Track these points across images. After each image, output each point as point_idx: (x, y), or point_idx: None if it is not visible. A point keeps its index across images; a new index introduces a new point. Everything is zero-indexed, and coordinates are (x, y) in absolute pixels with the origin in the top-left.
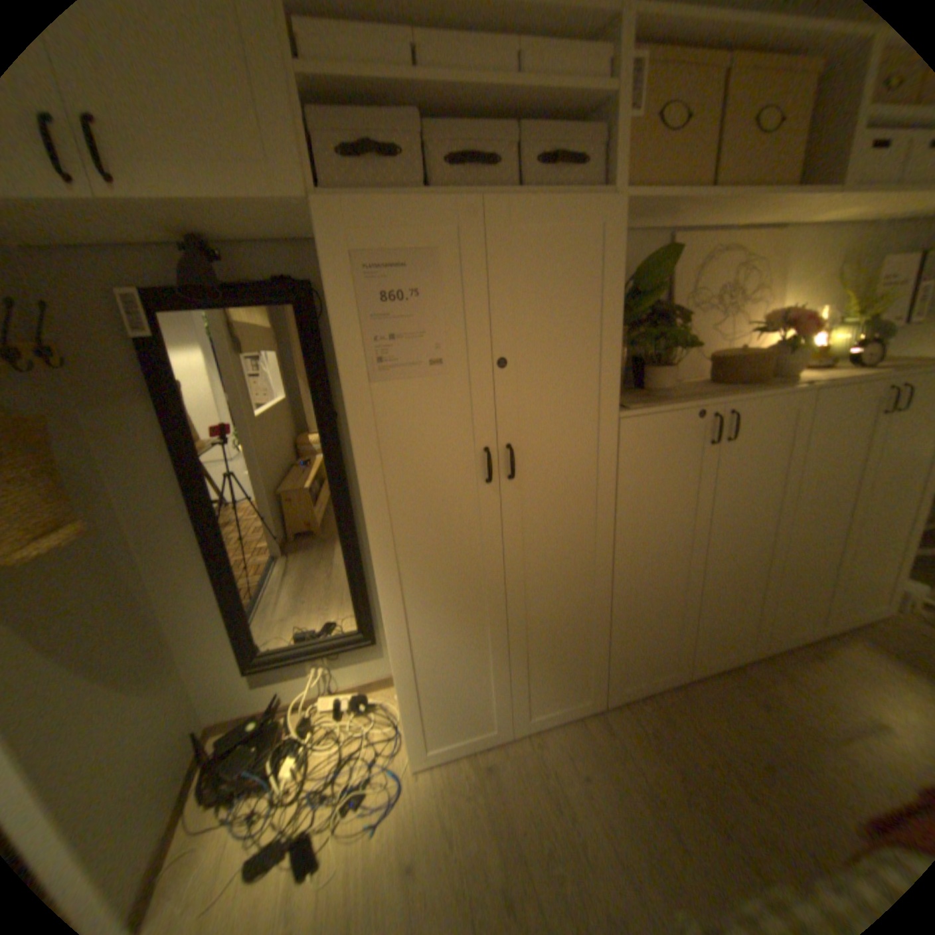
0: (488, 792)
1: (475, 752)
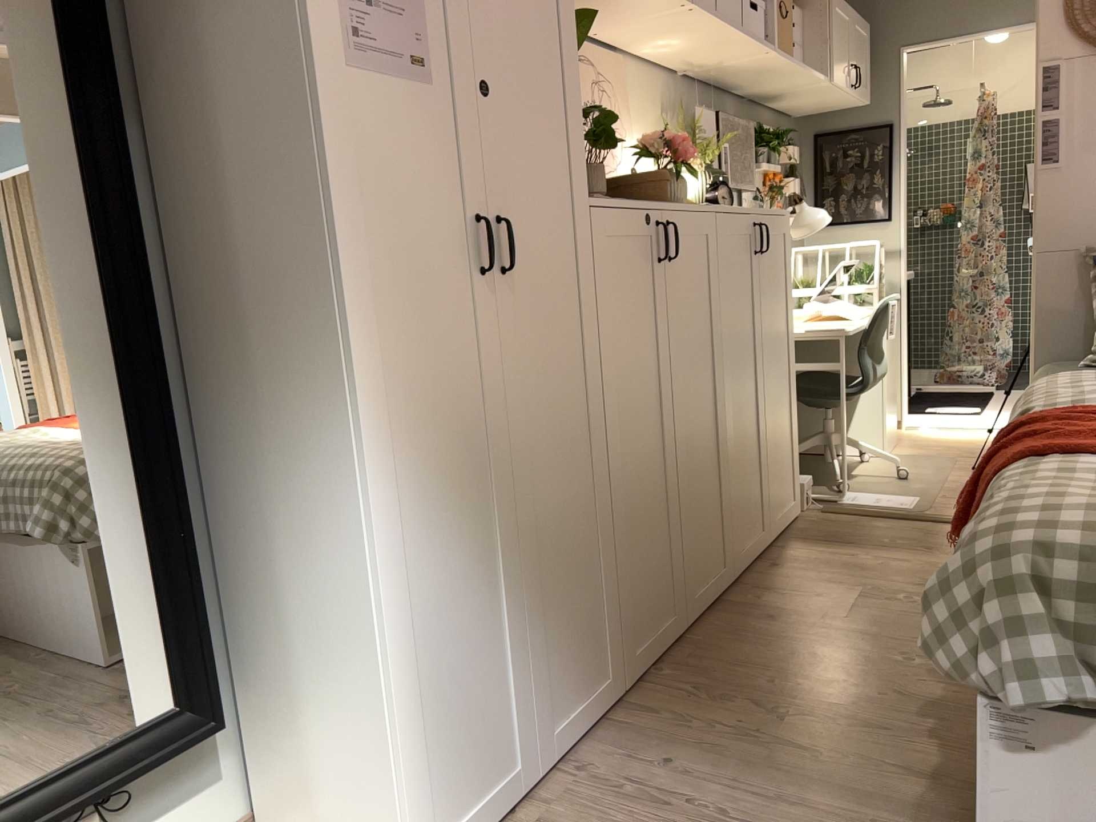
0: None
1: None
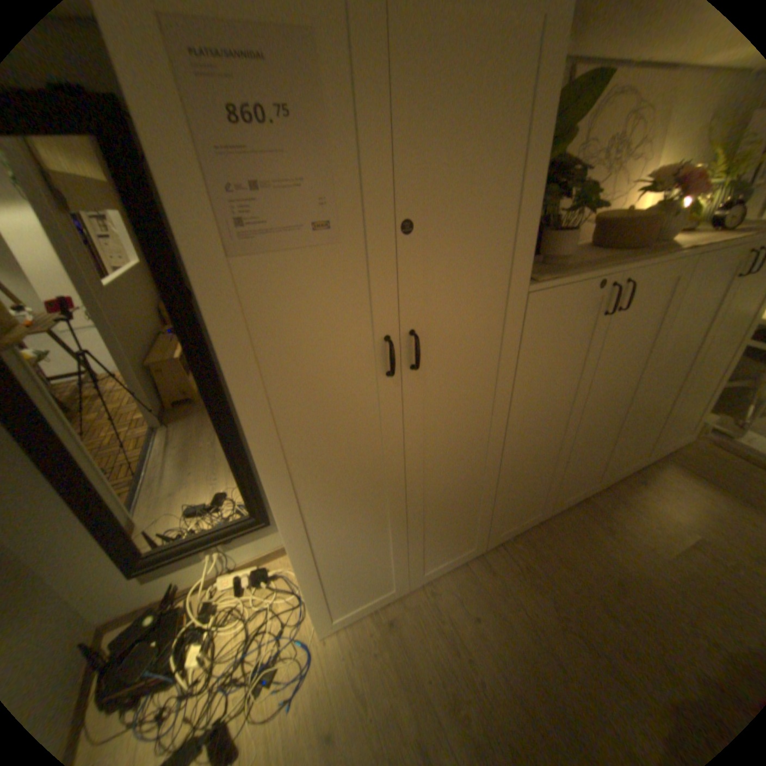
0: (392, 647)
1: (376, 608)
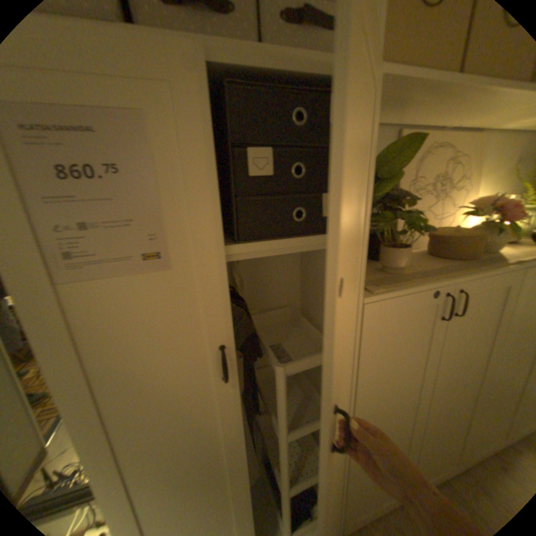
0: None
1: None
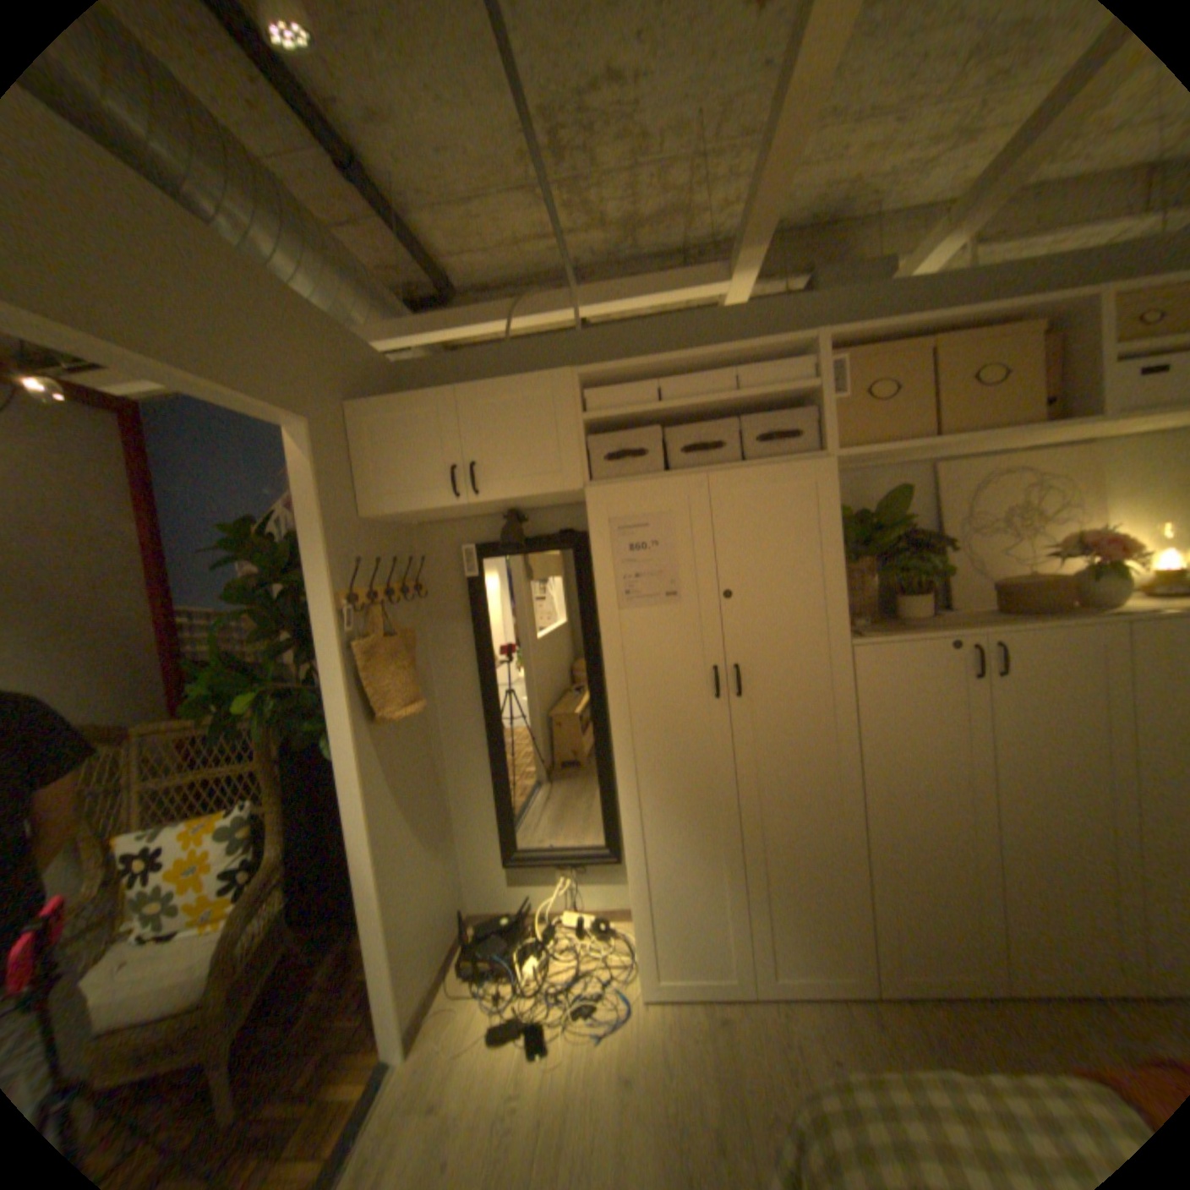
0: (718, 1044)
1: (712, 1004)
